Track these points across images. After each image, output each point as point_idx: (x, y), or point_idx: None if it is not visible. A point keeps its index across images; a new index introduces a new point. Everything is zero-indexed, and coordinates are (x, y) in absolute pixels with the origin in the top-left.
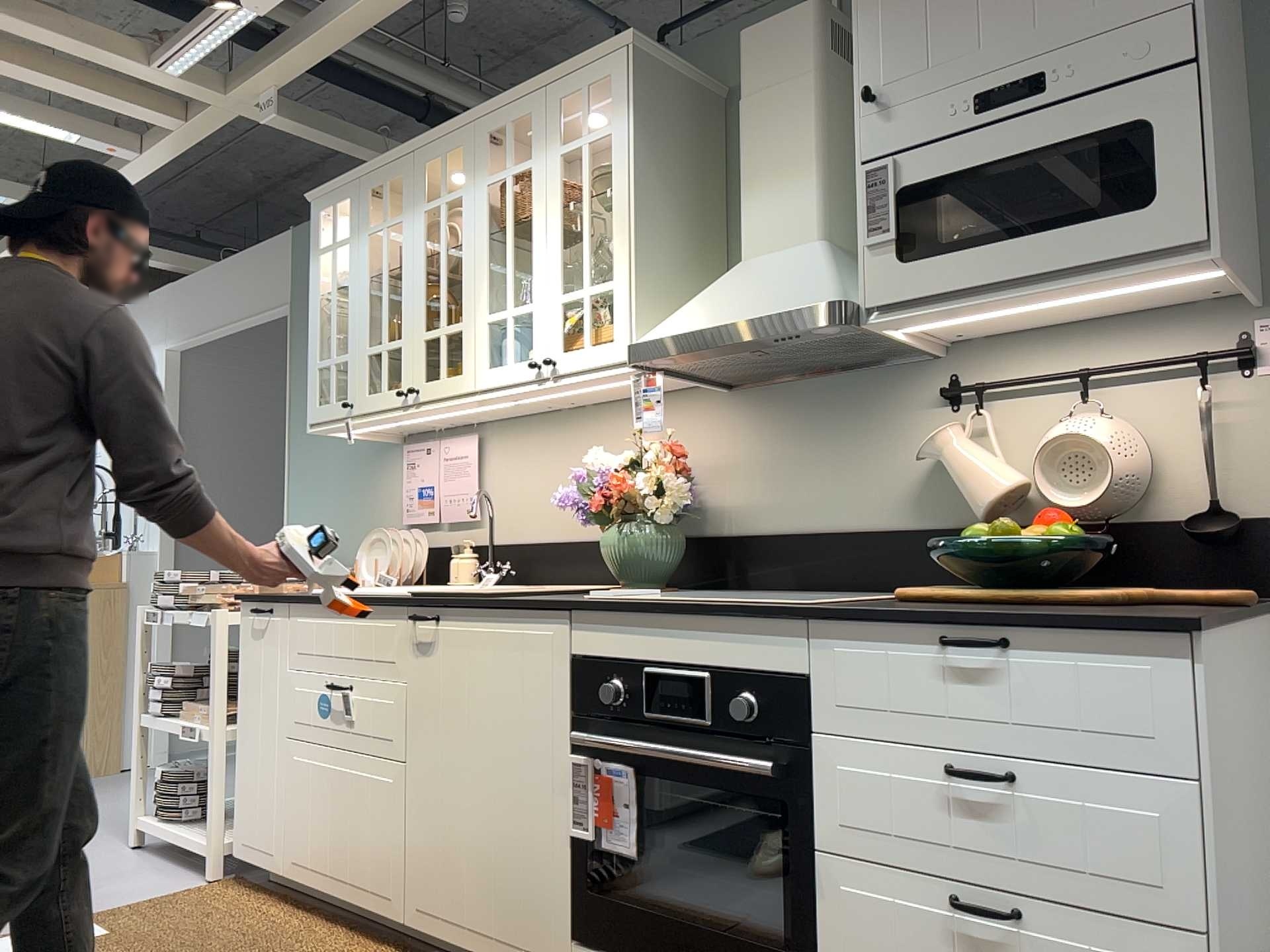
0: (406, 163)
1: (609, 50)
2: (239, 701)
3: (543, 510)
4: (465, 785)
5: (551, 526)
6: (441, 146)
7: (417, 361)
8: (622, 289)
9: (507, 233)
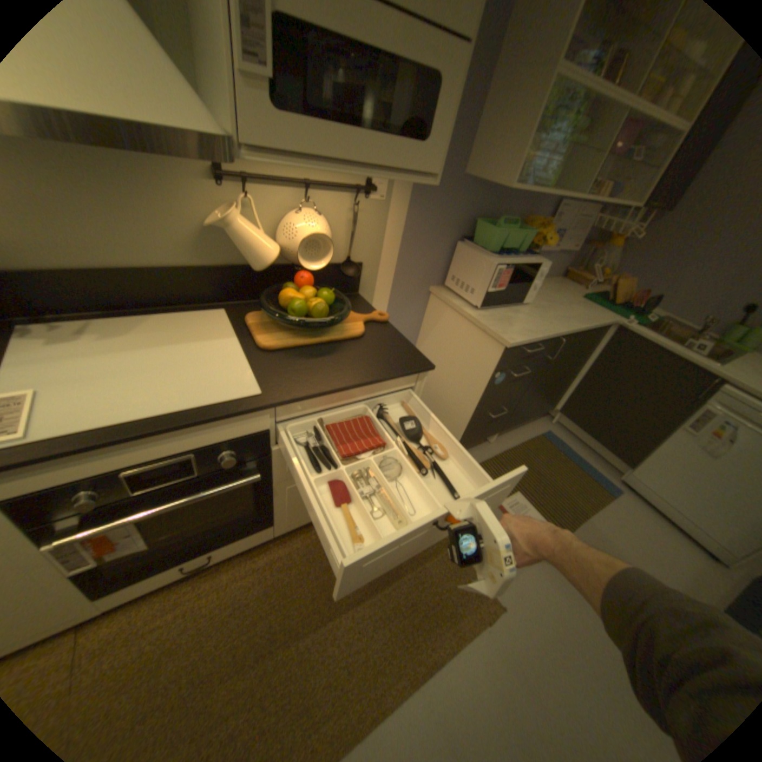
0: None
1: None
2: None
3: None
4: None
5: None
6: None
7: None
8: None
9: None
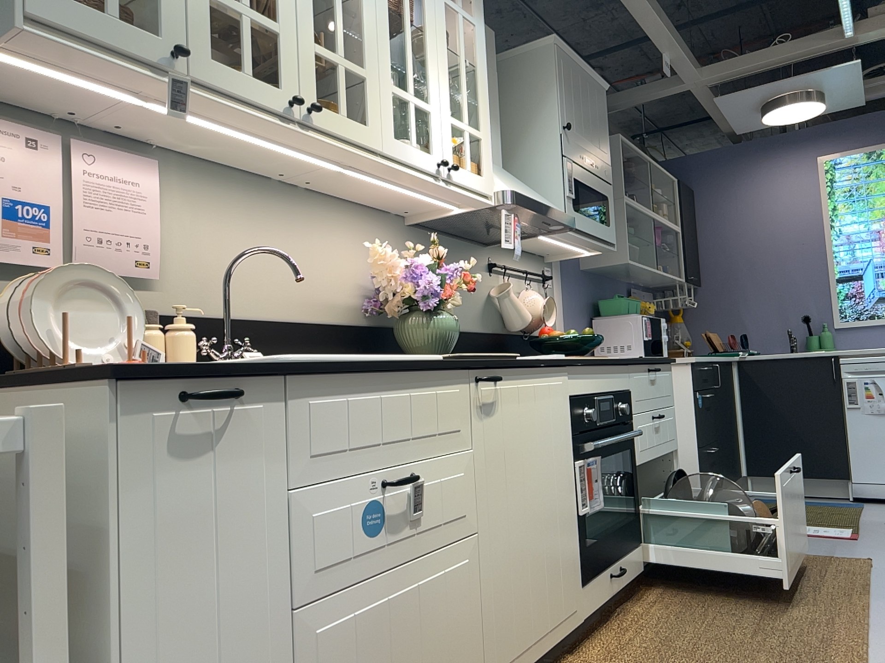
0: None
1: None
2: (110, 624)
3: (253, 284)
4: (525, 521)
5: (264, 302)
6: None
7: (308, 73)
8: (488, 145)
9: (406, 23)
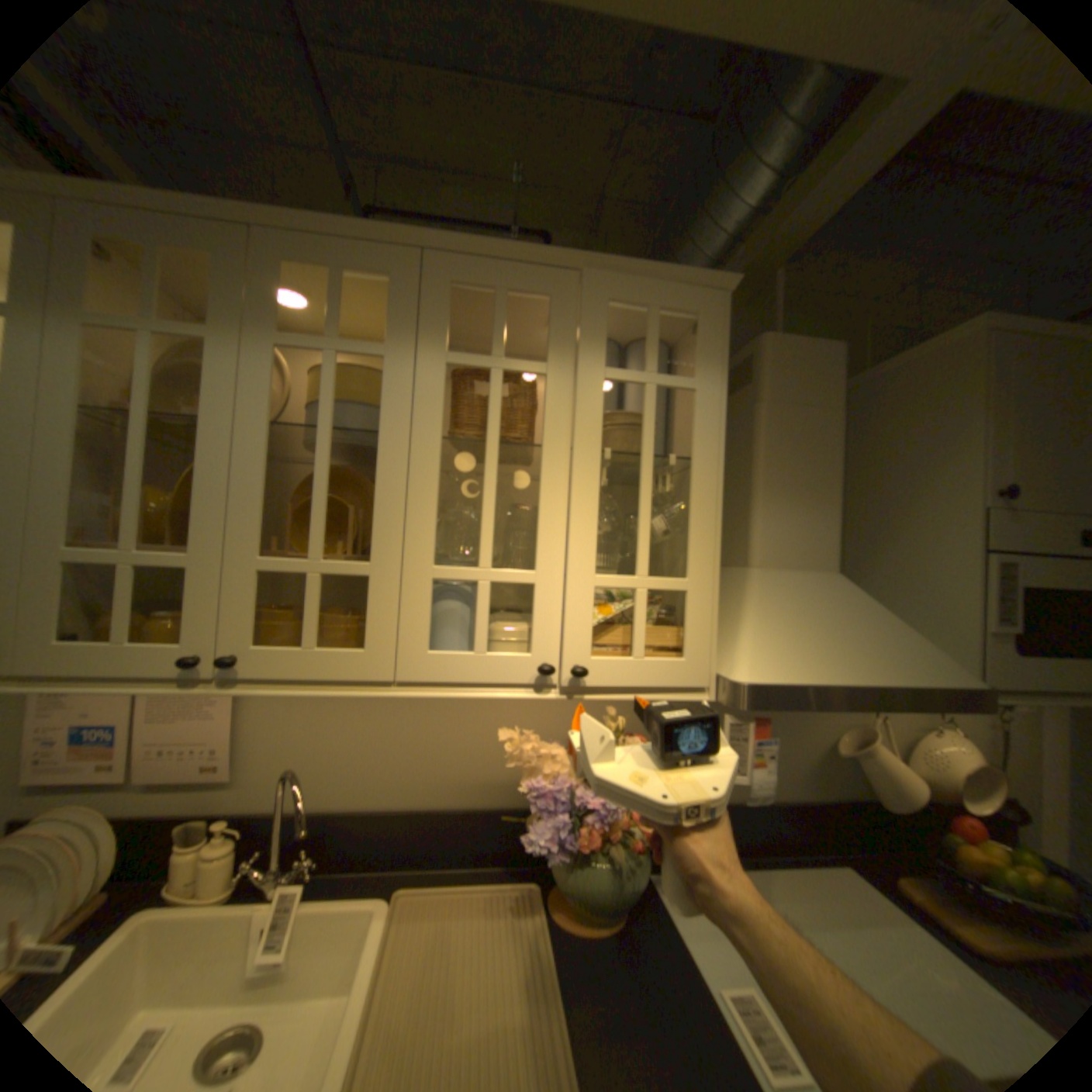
0: (225, 231)
1: (703, 277)
2: None
3: (363, 769)
4: None
5: (376, 789)
6: (330, 245)
7: (239, 604)
8: (705, 597)
9: (487, 451)
